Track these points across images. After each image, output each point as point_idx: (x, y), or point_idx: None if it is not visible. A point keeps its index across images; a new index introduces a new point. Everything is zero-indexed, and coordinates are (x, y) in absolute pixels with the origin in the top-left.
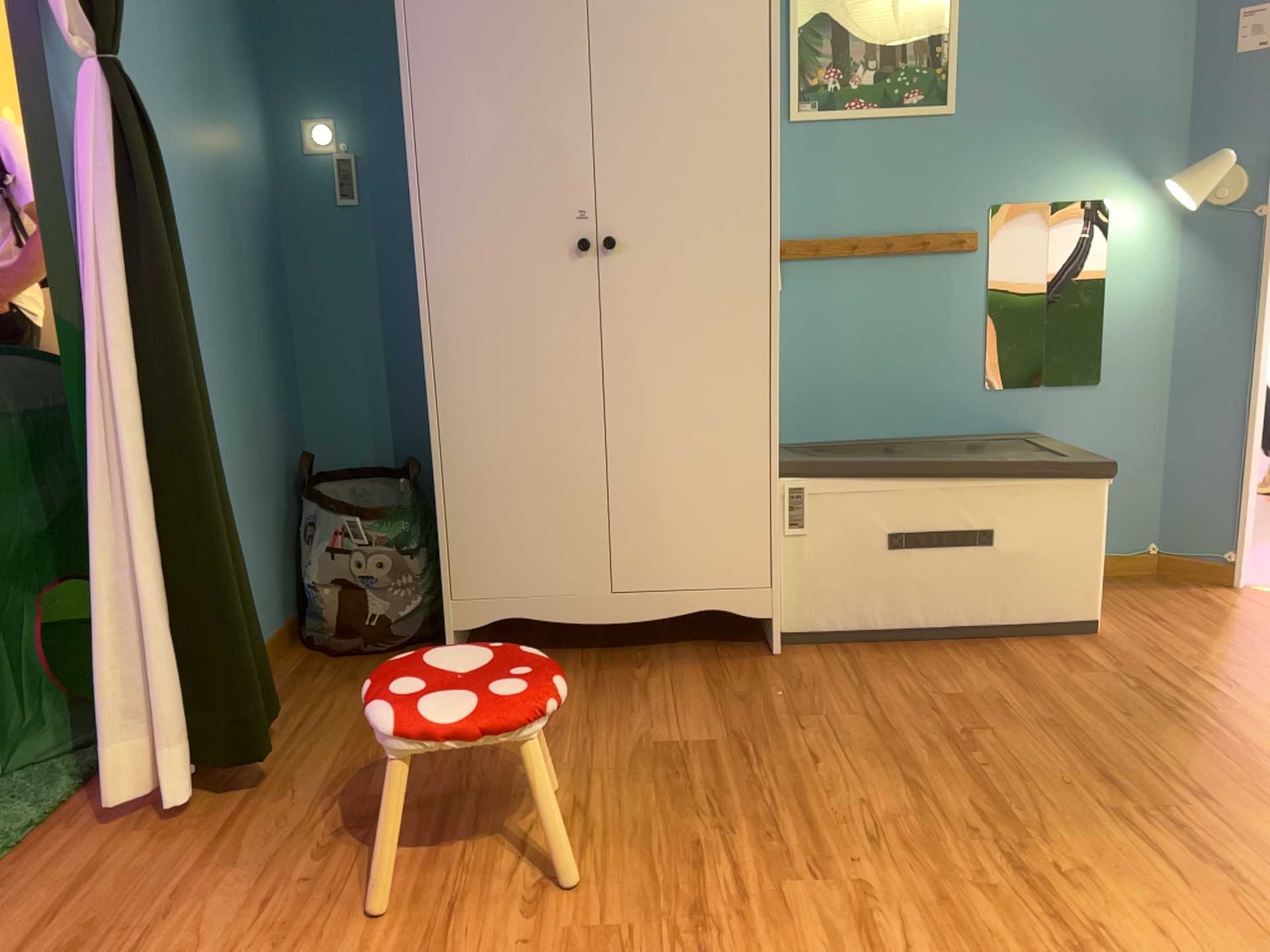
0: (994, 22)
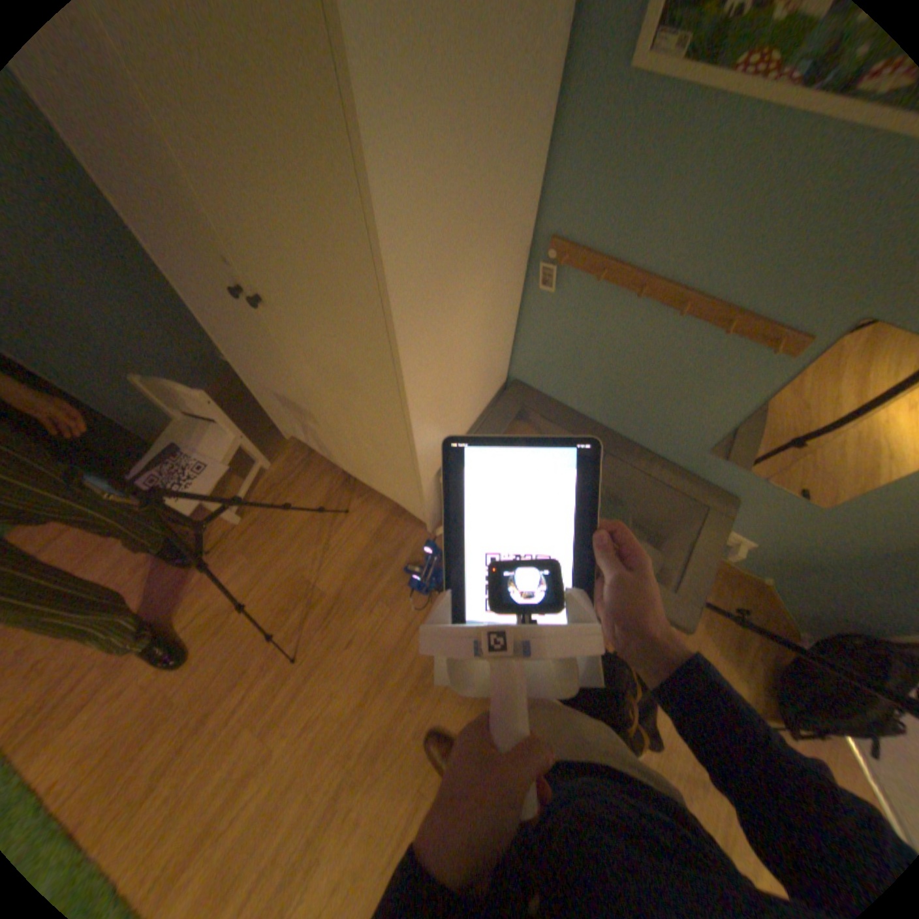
0: None
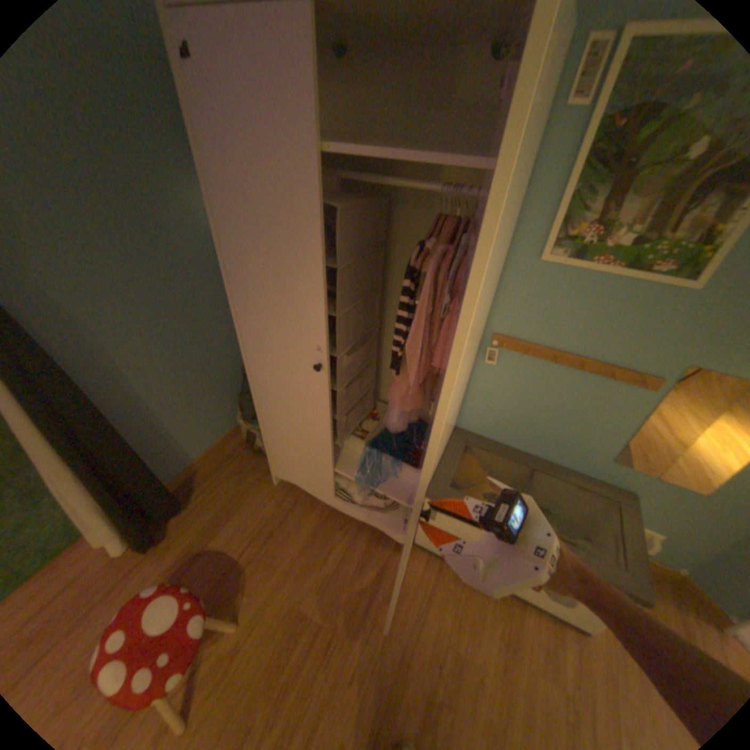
0: None
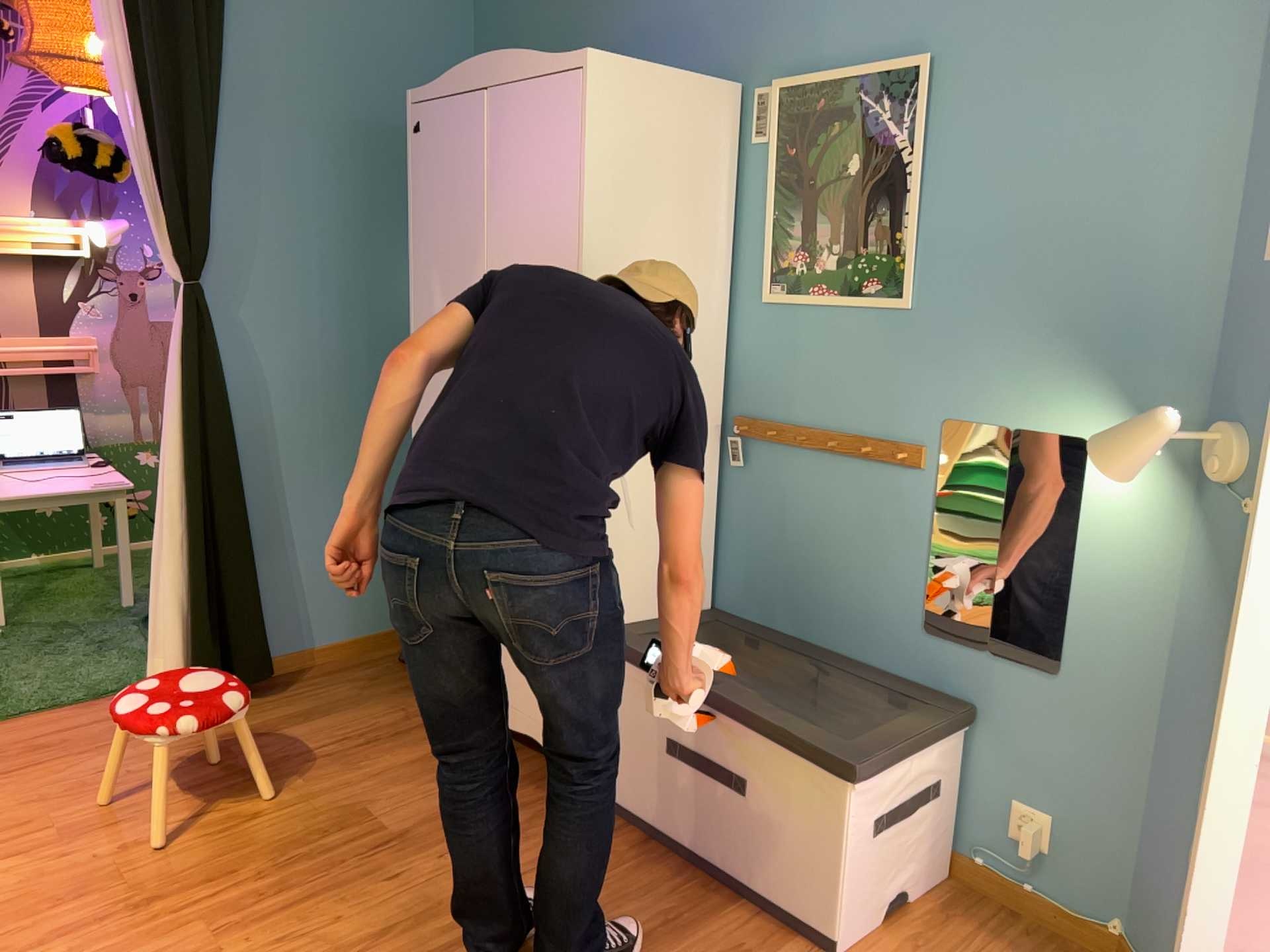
0: (963, 204)
